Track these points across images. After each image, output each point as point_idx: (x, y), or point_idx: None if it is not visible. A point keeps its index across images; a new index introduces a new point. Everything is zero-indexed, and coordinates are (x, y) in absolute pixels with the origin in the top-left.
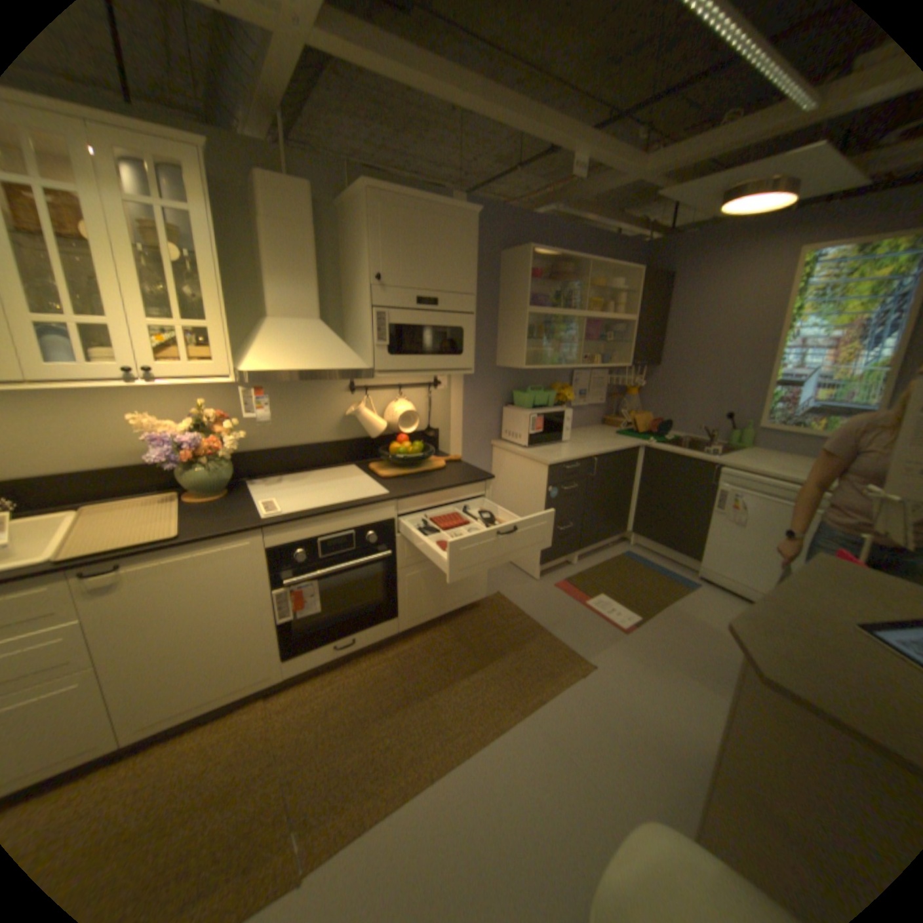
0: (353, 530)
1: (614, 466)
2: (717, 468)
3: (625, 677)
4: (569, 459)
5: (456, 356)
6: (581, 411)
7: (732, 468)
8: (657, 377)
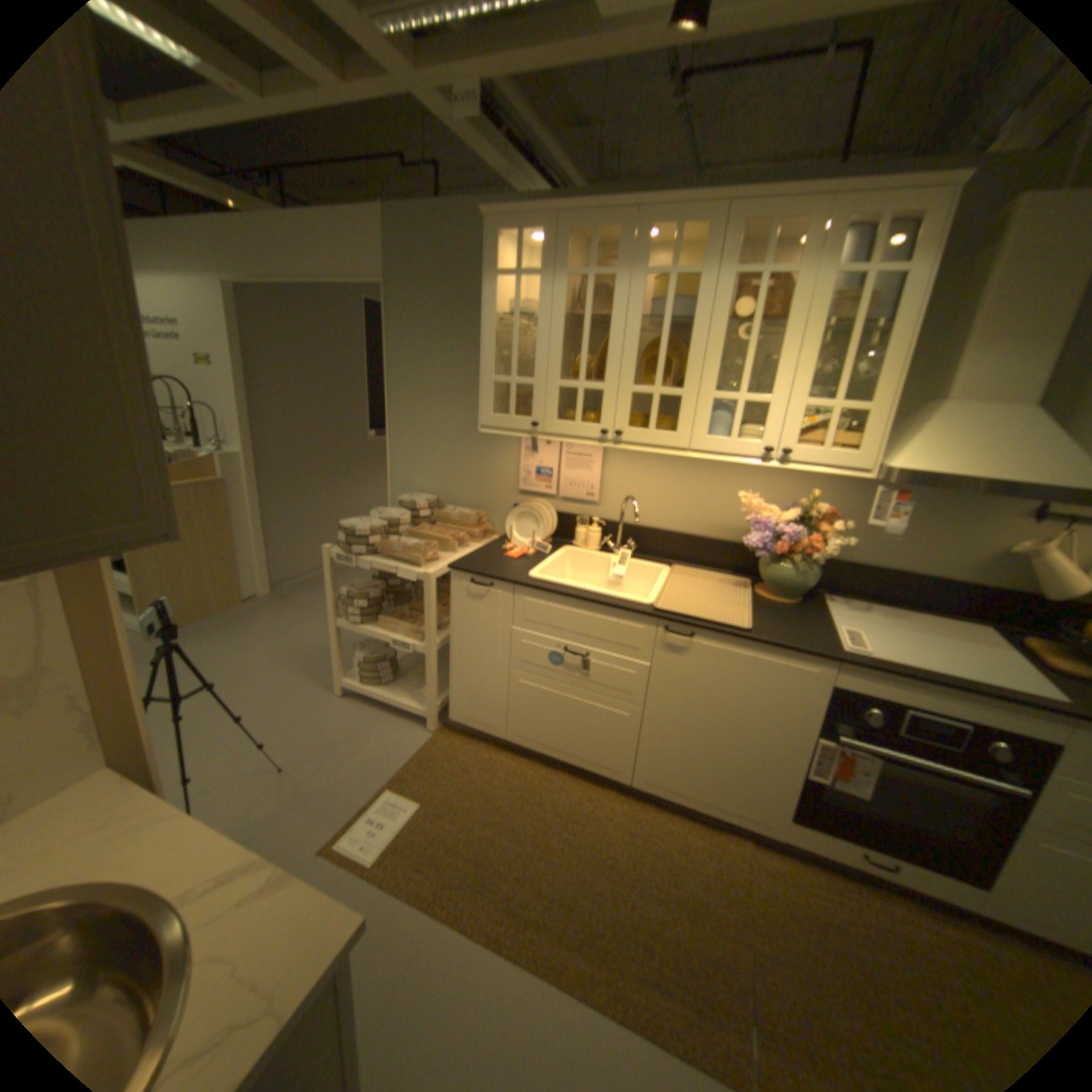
0: (972, 727)
1: None
2: None
3: None
4: None
5: None
6: None
7: None
8: None
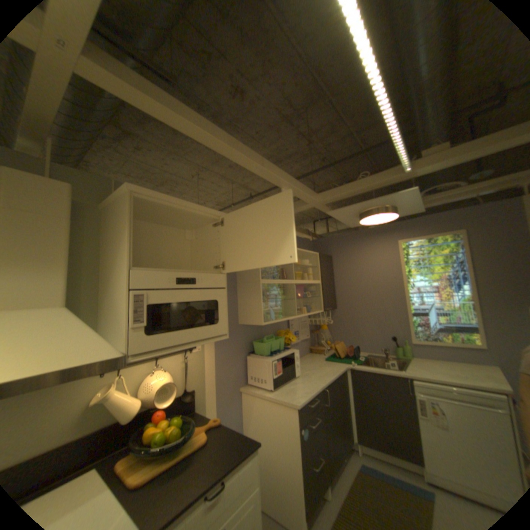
0: None
1: (337, 391)
2: (409, 382)
3: None
4: (312, 397)
5: (213, 325)
6: (297, 346)
7: (419, 380)
8: (337, 316)
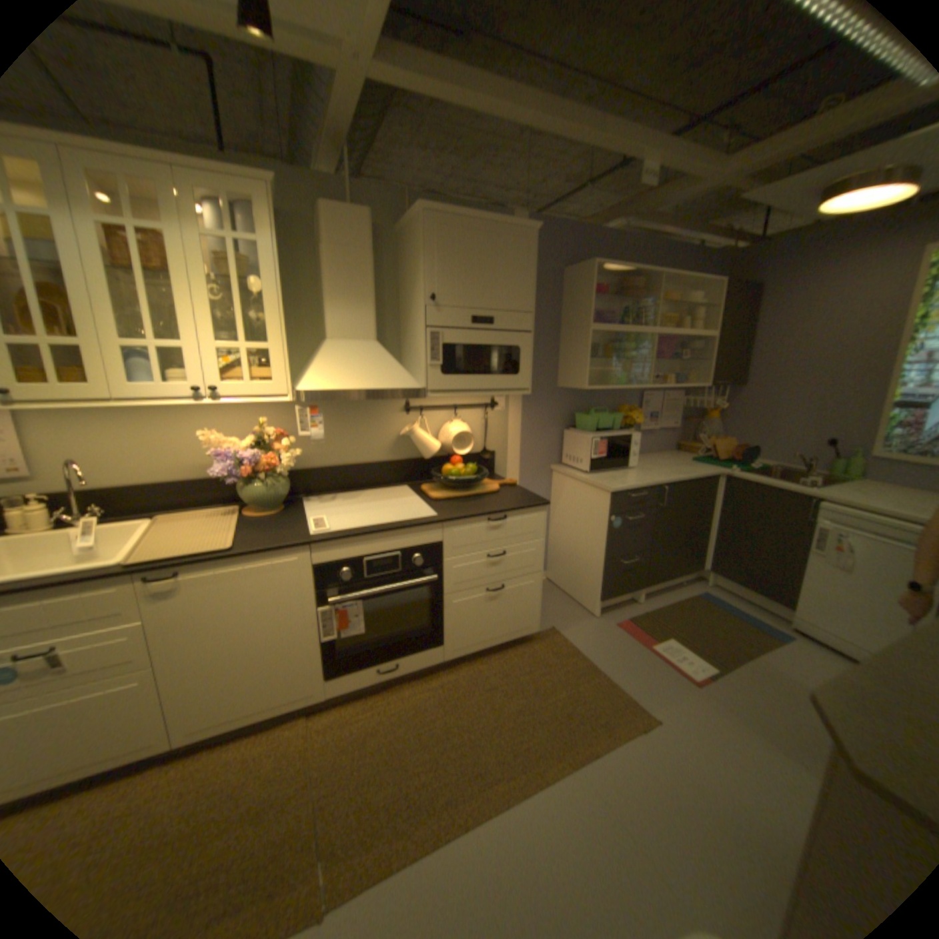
0: (400, 551)
1: (689, 496)
2: (815, 502)
3: (696, 739)
4: (635, 486)
5: (512, 376)
6: (652, 435)
7: (834, 503)
8: (743, 399)
